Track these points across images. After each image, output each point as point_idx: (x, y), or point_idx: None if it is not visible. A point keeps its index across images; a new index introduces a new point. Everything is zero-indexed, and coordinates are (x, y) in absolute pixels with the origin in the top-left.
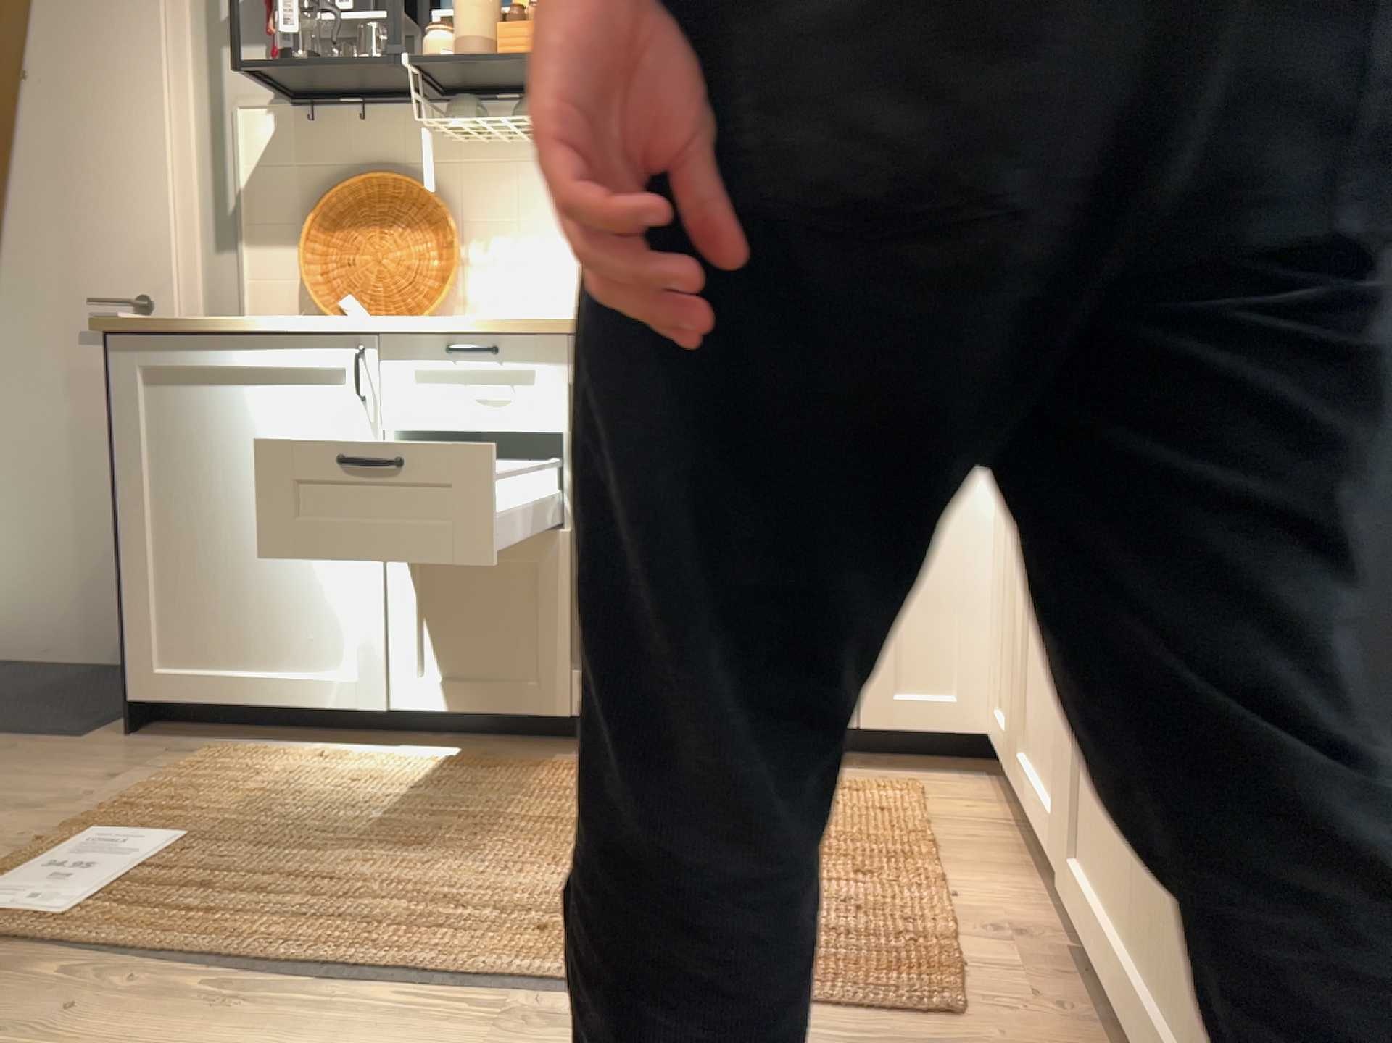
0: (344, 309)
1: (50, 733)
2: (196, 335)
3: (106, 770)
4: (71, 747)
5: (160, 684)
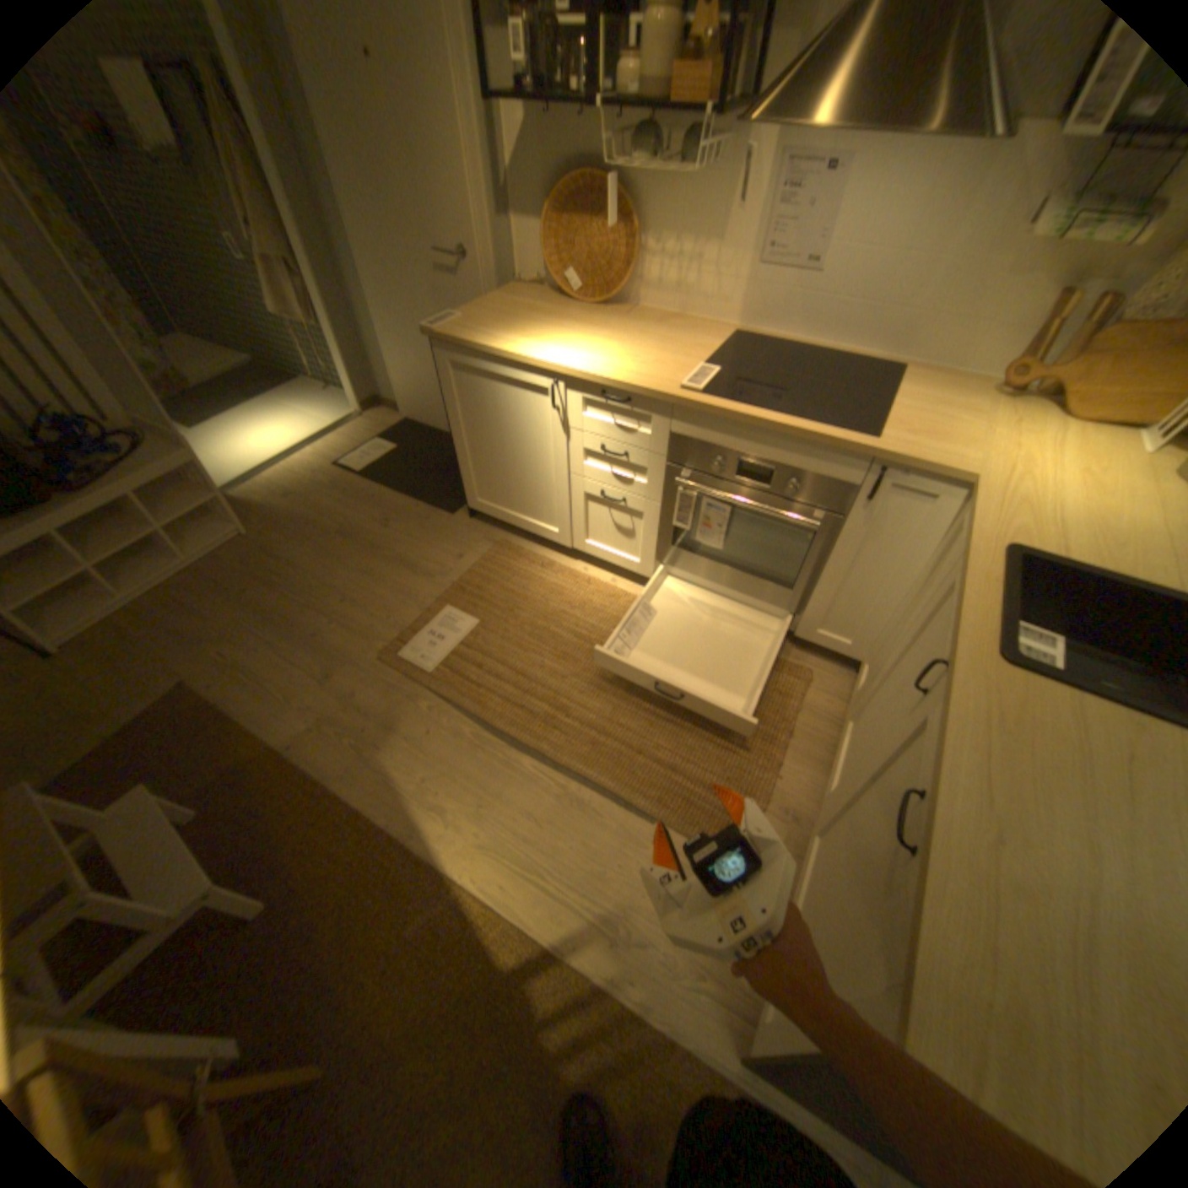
0: (568, 279)
1: (442, 507)
2: (472, 350)
3: (459, 547)
4: (449, 522)
5: (479, 505)
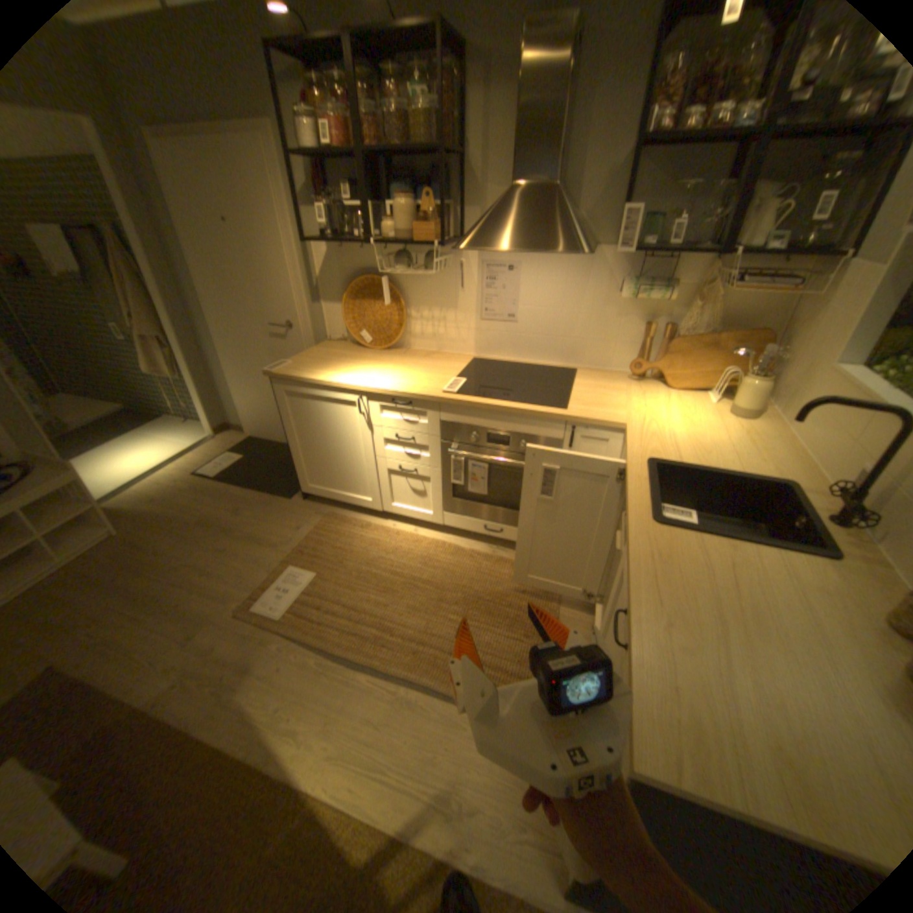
0: (363, 336)
1: (281, 495)
2: (300, 382)
3: (296, 522)
4: (287, 504)
5: (310, 488)
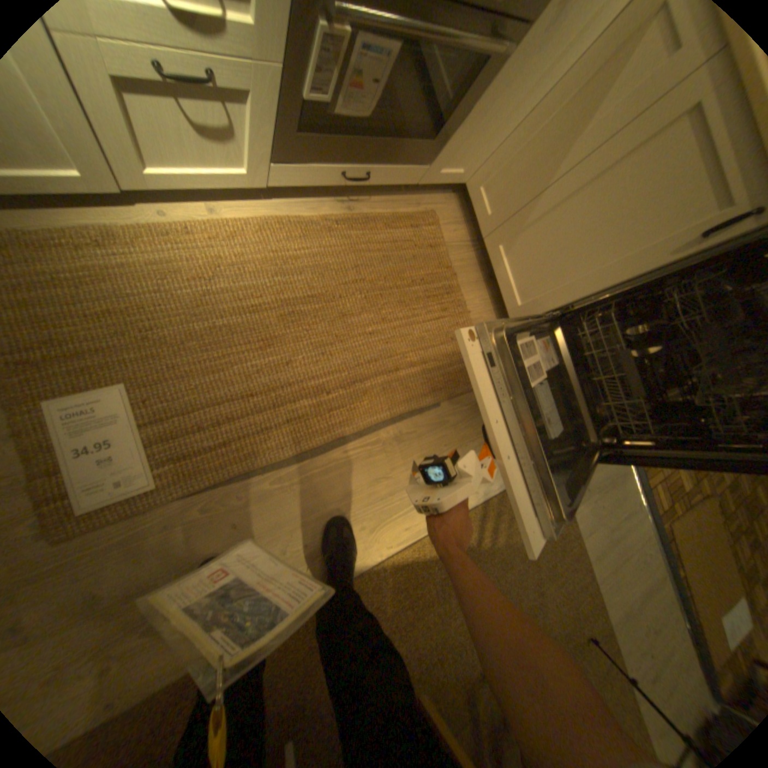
0: None
1: None
2: None
3: None
4: None
5: None
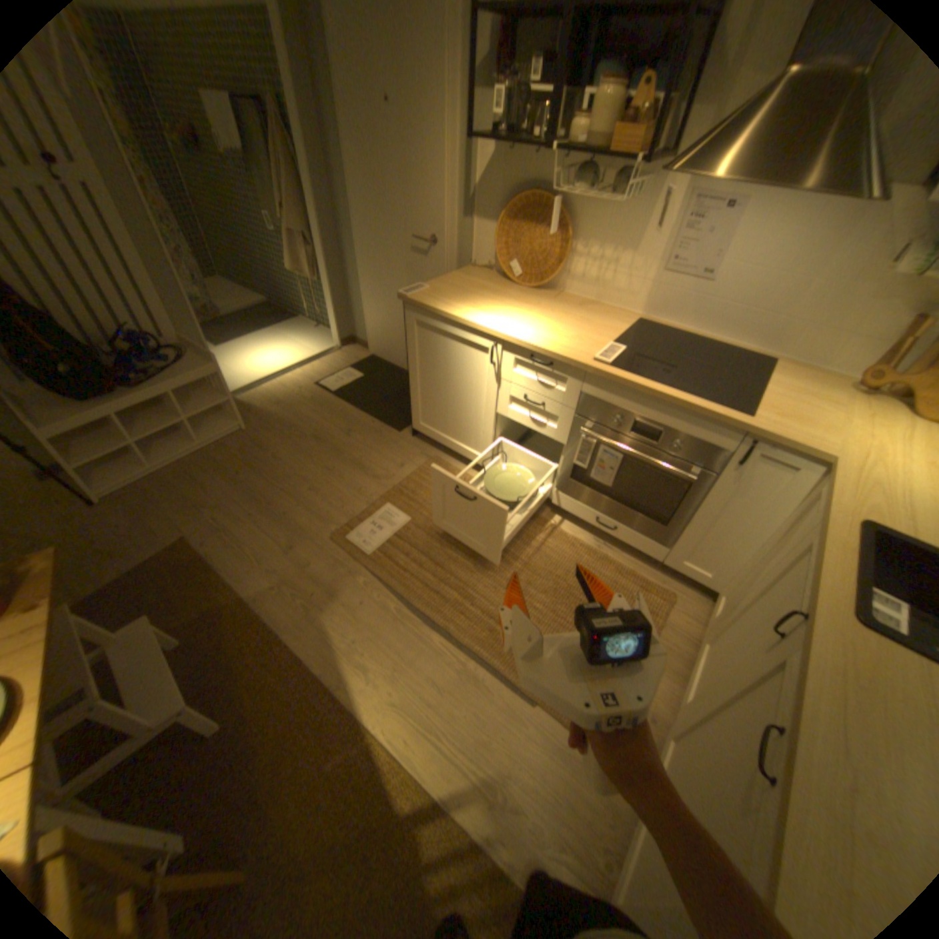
0: (512, 266)
1: (392, 425)
2: (434, 313)
3: (402, 458)
4: (396, 437)
5: (422, 427)
